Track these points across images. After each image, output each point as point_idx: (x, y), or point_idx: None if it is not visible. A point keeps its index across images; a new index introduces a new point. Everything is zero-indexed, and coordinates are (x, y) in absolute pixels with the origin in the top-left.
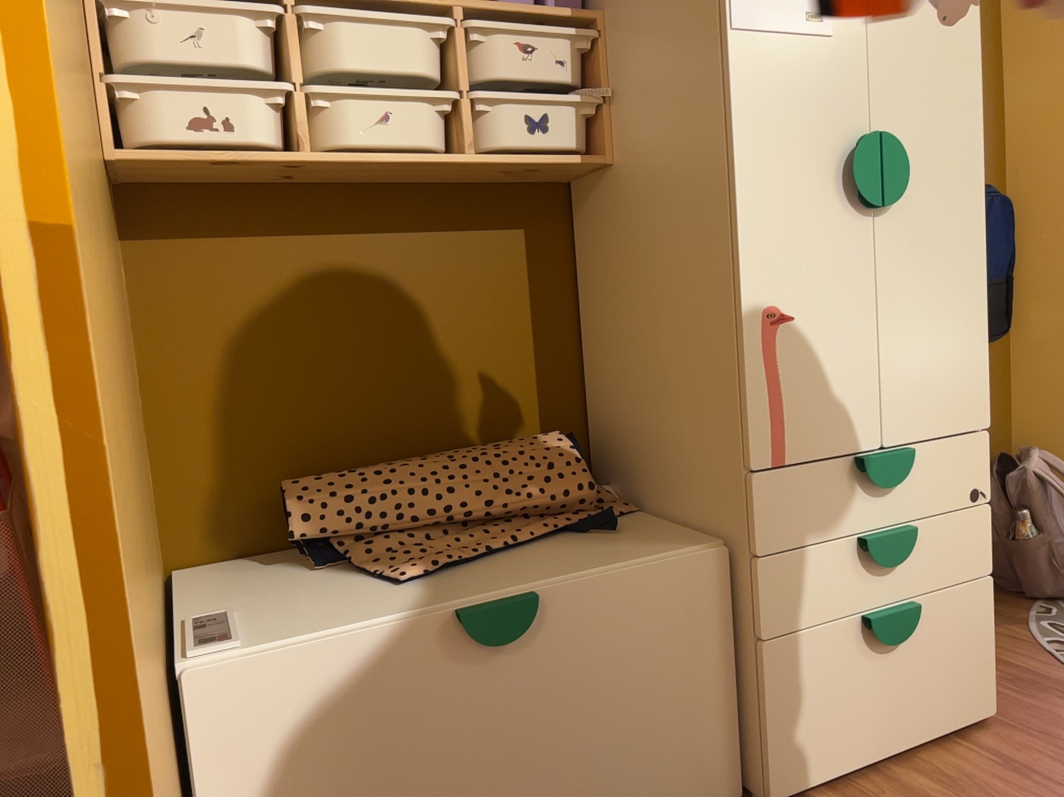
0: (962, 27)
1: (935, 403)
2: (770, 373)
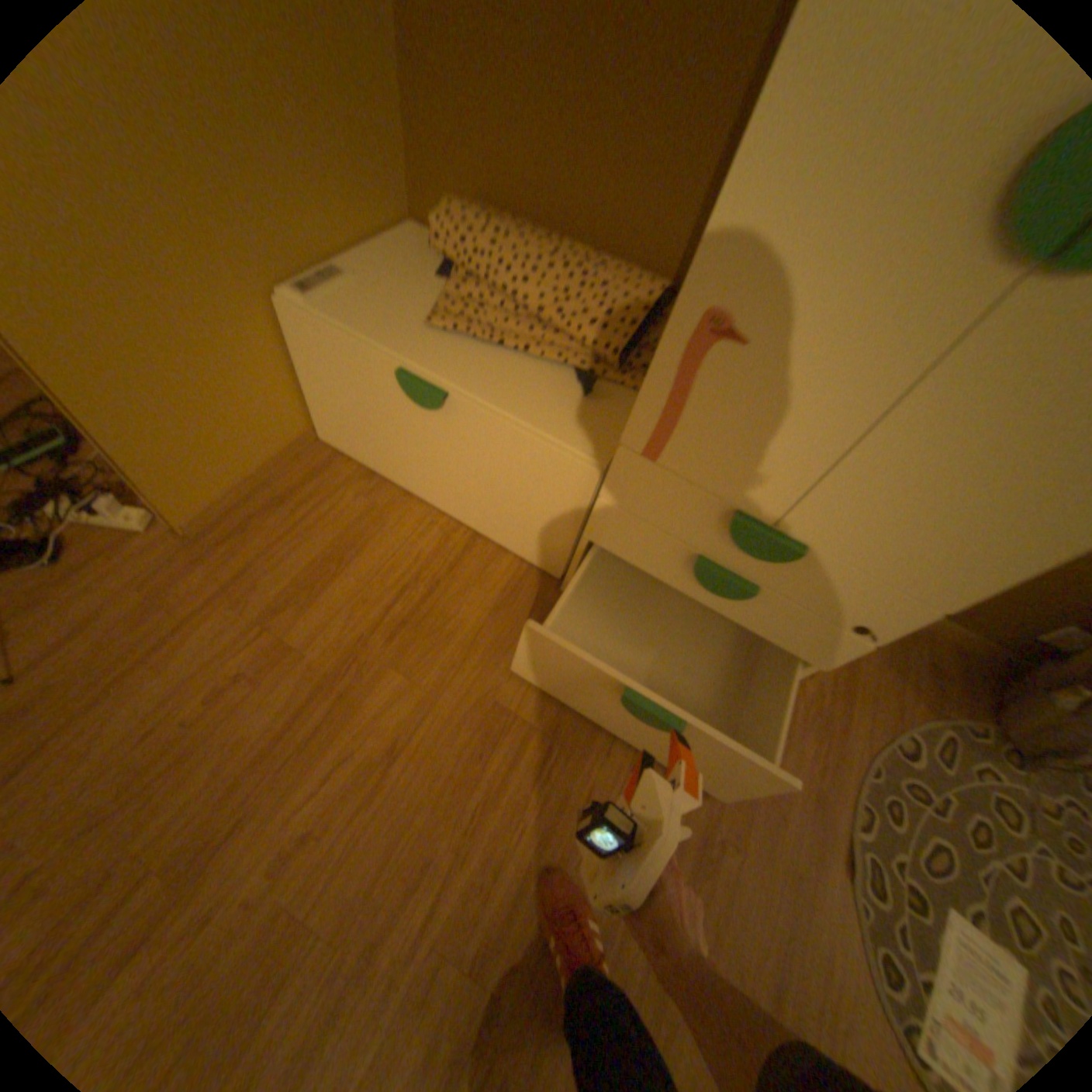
0: None
1: (883, 546)
2: (680, 379)
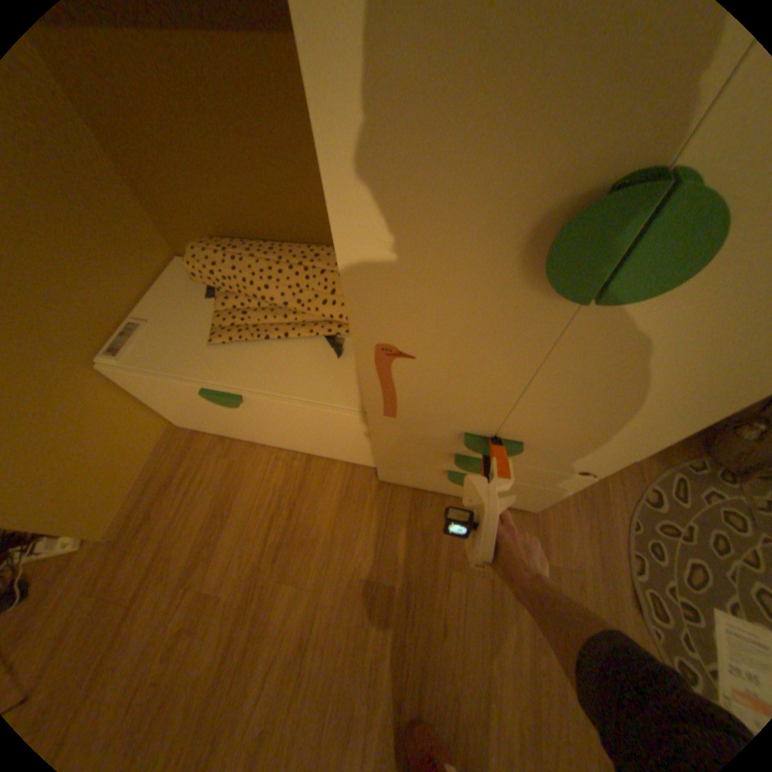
0: None
1: (573, 438)
2: (383, 379)
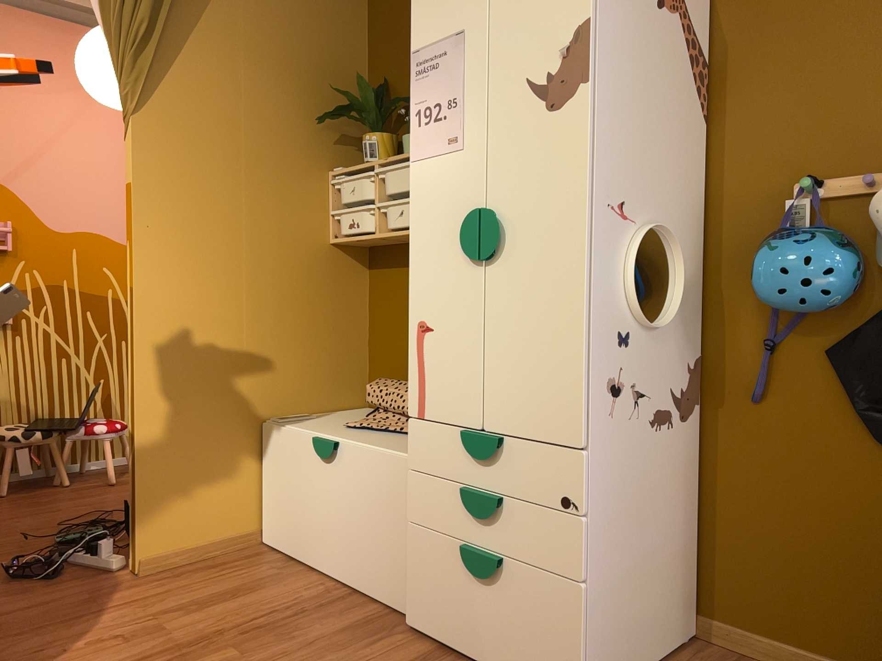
0: (569, 107)
1: (527, 412)
2: (418, 360)
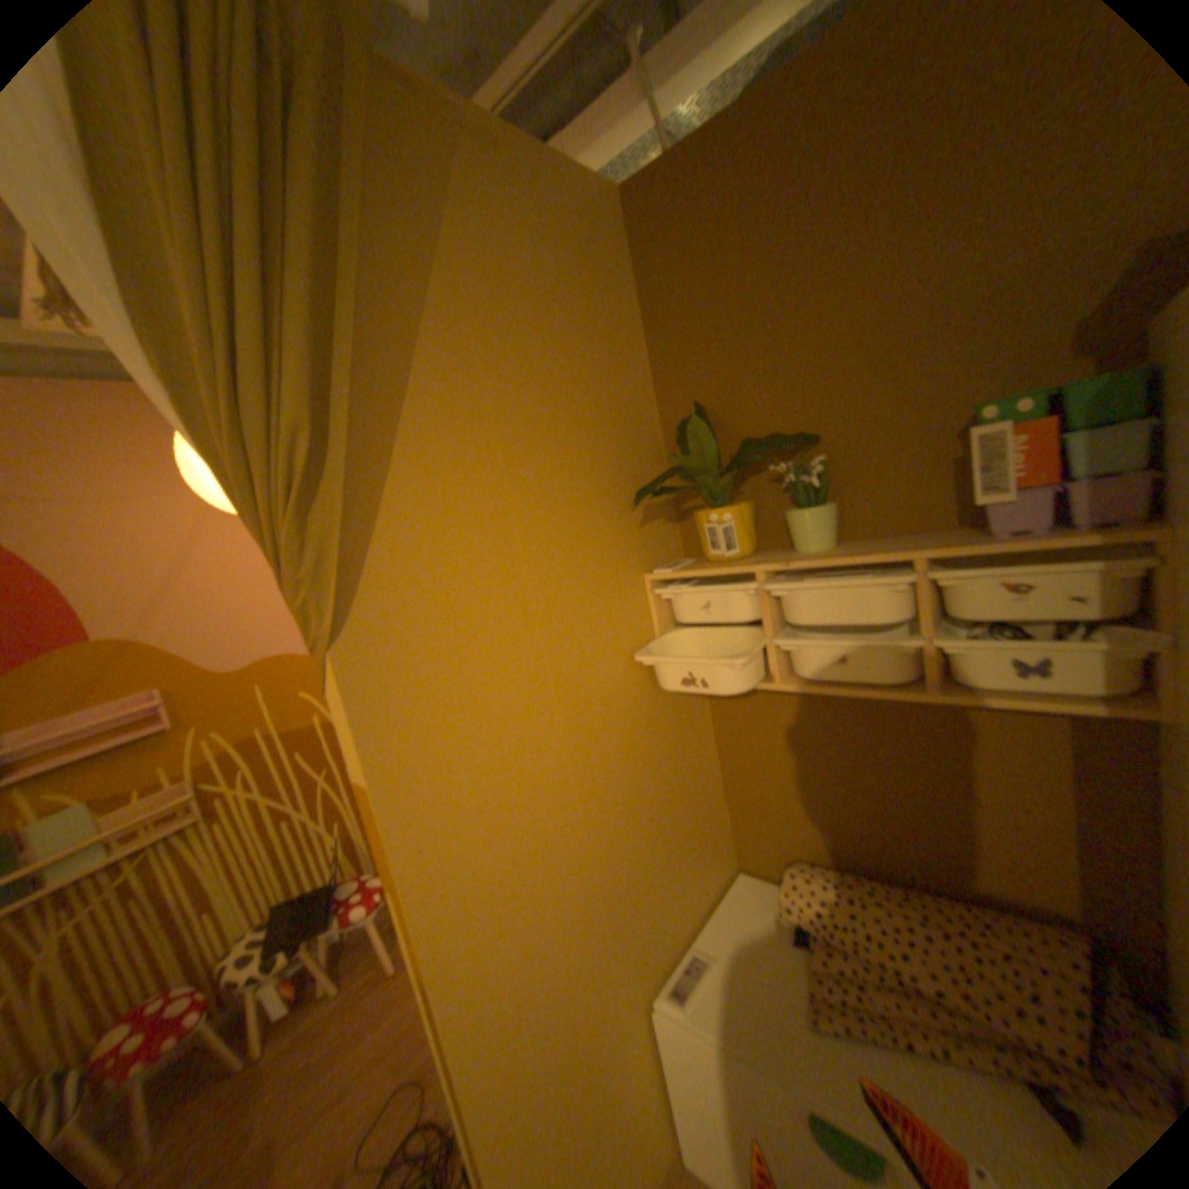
0: None
1: None
2: None
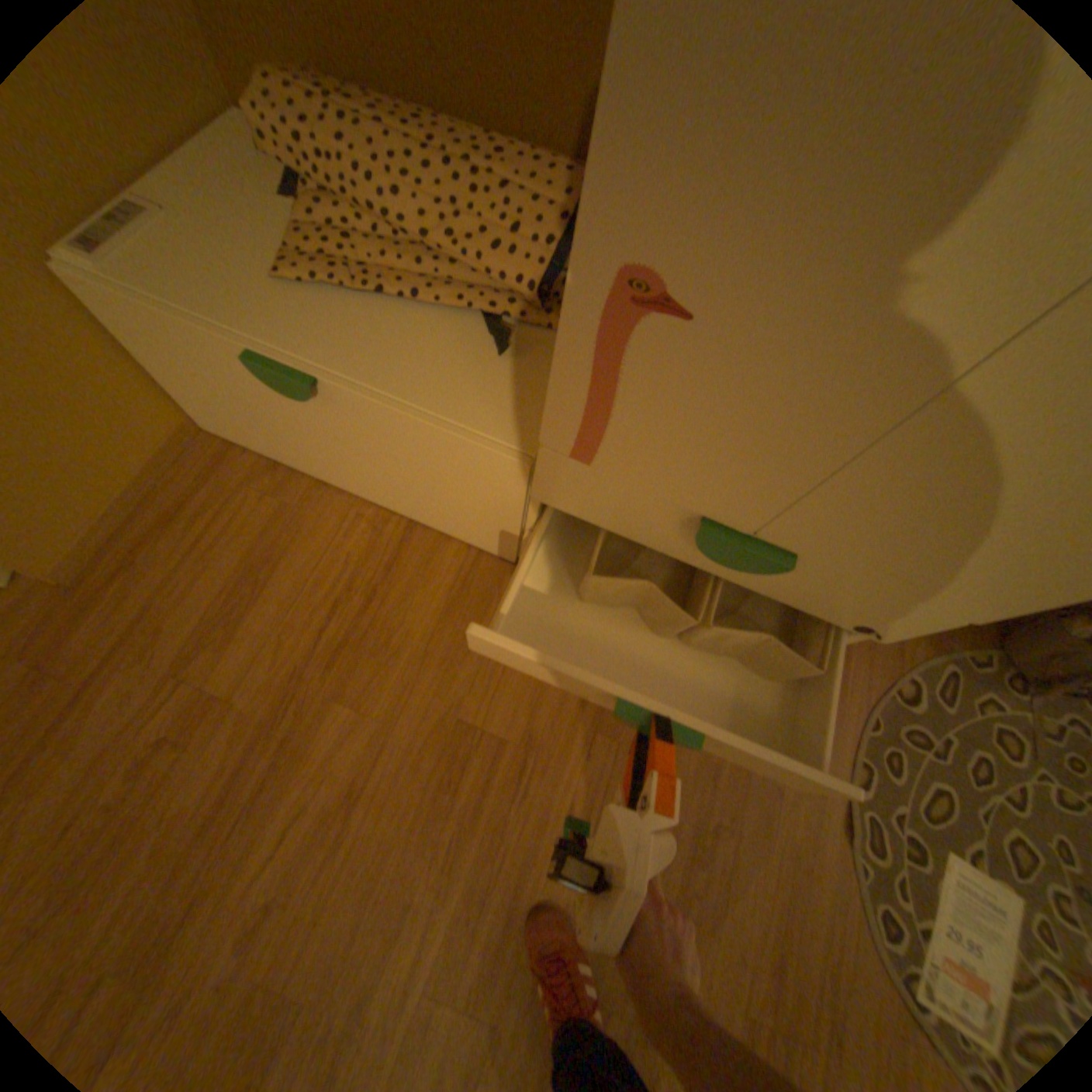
0: None
1: (897, 560)
2: (601, 368)
